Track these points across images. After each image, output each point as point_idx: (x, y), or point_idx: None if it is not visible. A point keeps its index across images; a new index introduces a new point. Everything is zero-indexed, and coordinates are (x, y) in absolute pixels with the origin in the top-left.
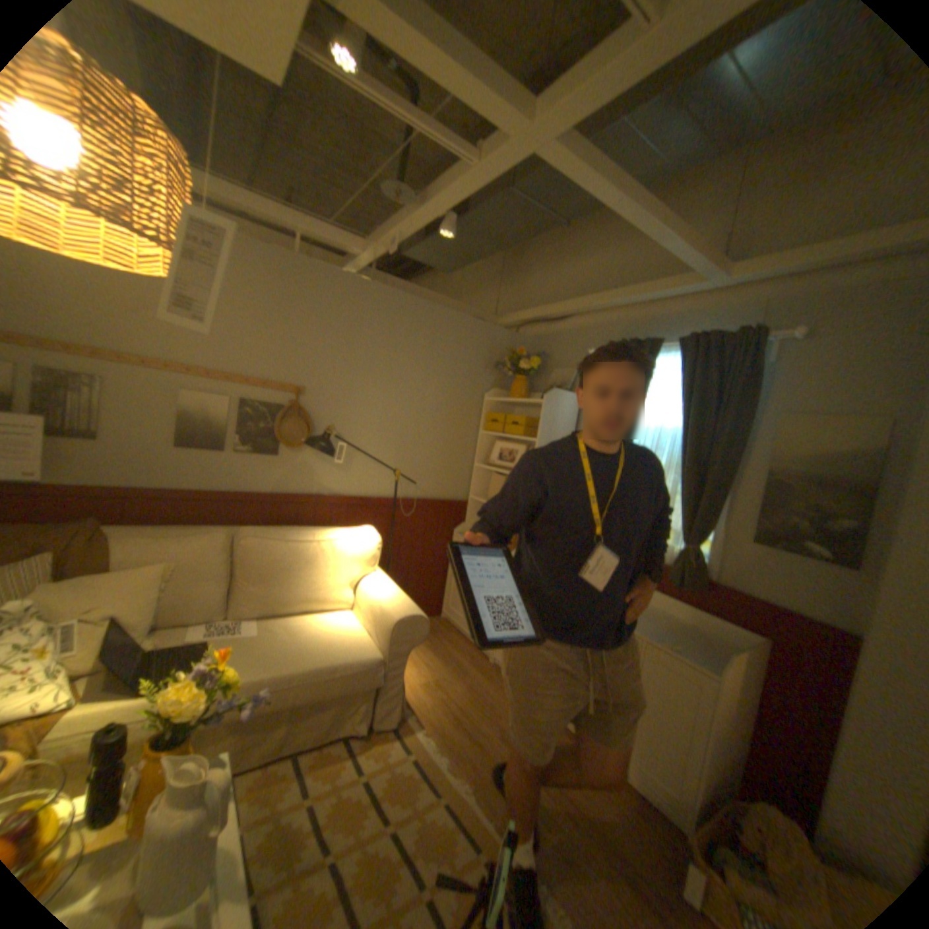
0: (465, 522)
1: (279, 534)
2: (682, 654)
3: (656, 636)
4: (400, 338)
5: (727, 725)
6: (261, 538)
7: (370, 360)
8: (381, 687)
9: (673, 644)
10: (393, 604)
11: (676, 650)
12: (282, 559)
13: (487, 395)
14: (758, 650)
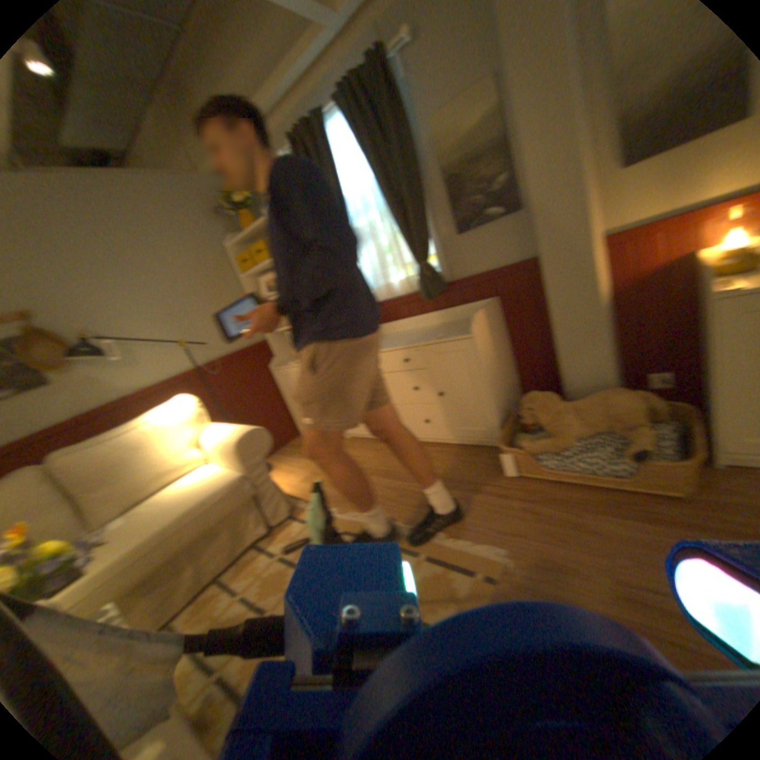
0: (276, 355)
1: (93, 439)
2: (445, 336)
3: (427, 338)
4: (103, 220)
5: (491, 363)
6: (74, 450)
7: (84, 253)
8: (254, 492)
9: (438, 335)
10: (230, 433)
11: (440, 336)
12: (108, 455)
13: (227, 241)
14: (490, 304)
